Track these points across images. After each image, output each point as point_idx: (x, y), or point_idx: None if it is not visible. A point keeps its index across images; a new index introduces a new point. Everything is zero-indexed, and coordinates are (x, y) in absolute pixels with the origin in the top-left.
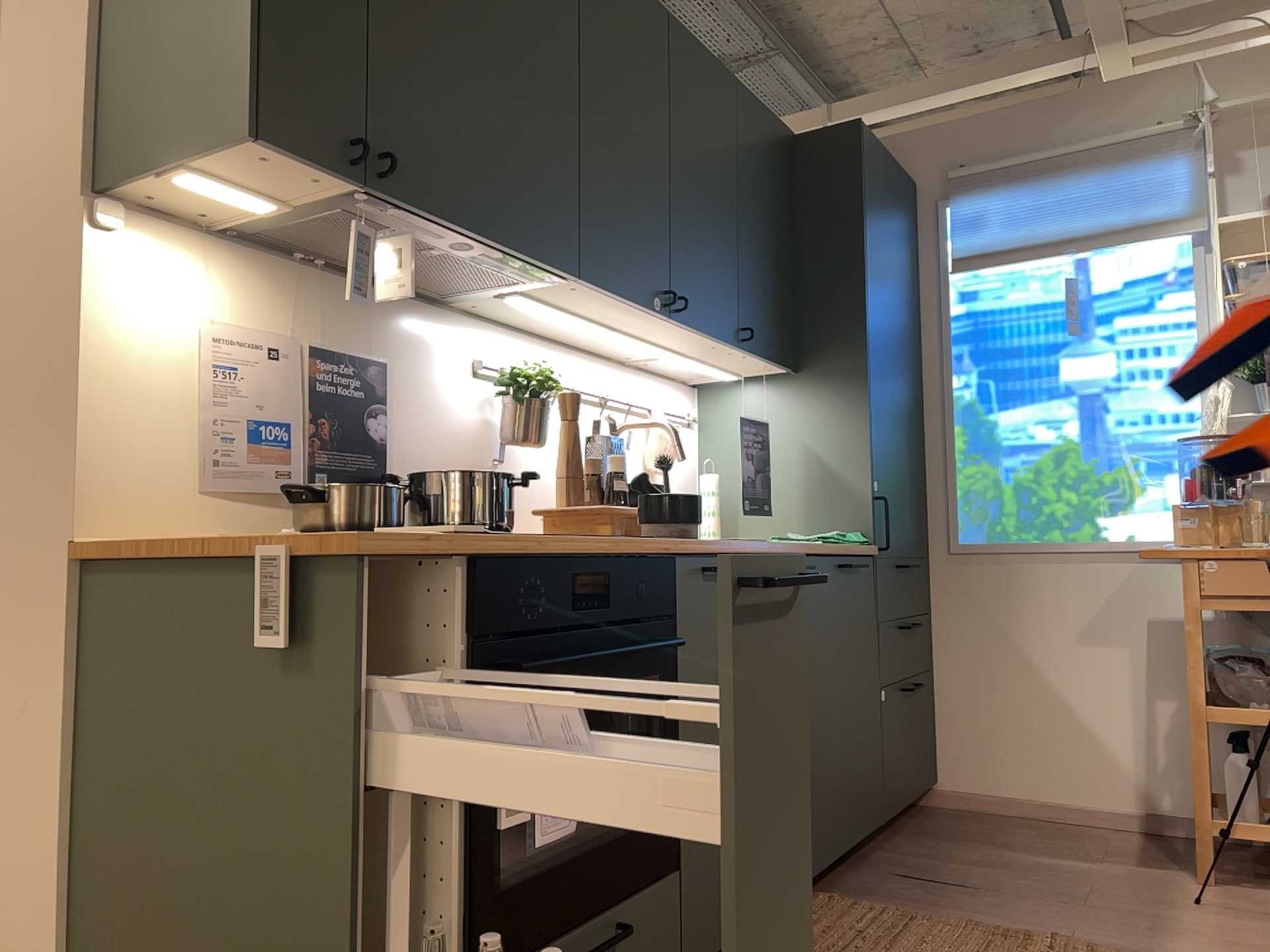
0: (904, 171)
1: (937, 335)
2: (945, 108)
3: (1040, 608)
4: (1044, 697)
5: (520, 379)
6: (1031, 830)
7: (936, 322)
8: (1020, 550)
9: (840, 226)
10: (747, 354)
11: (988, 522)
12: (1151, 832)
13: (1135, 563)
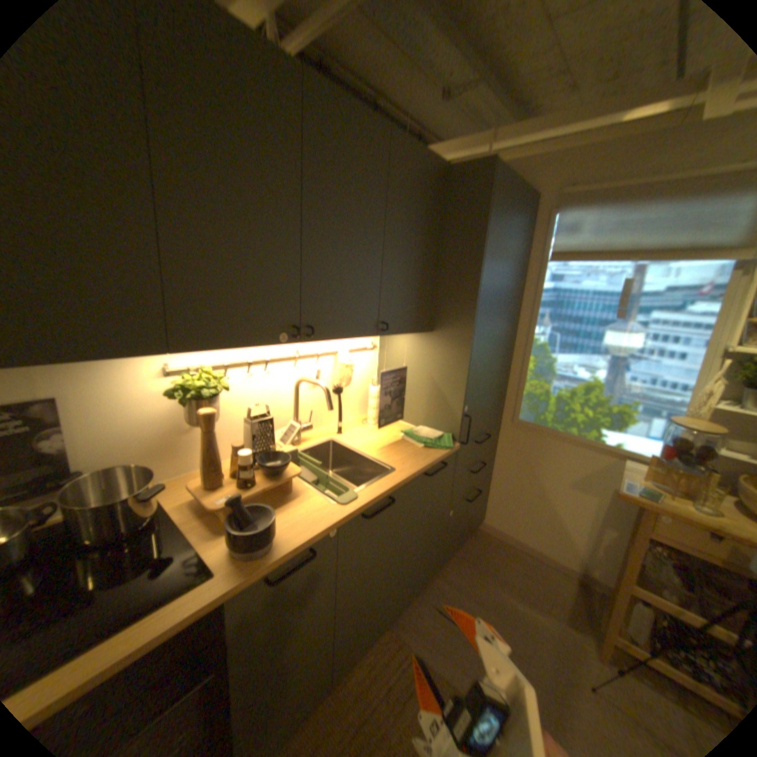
0: (535, 183)
1: (532, 299)
2: (575, 134)
3: (554, 465)
4: (545, 506)
5: (179, 396)
6: (521, 569)
7: (533, 291)
8: (551, 433)
9: (470, 239)
10: (388, 335)
11: (537, 414)
12: (584, 586)
13: (618, 461)
